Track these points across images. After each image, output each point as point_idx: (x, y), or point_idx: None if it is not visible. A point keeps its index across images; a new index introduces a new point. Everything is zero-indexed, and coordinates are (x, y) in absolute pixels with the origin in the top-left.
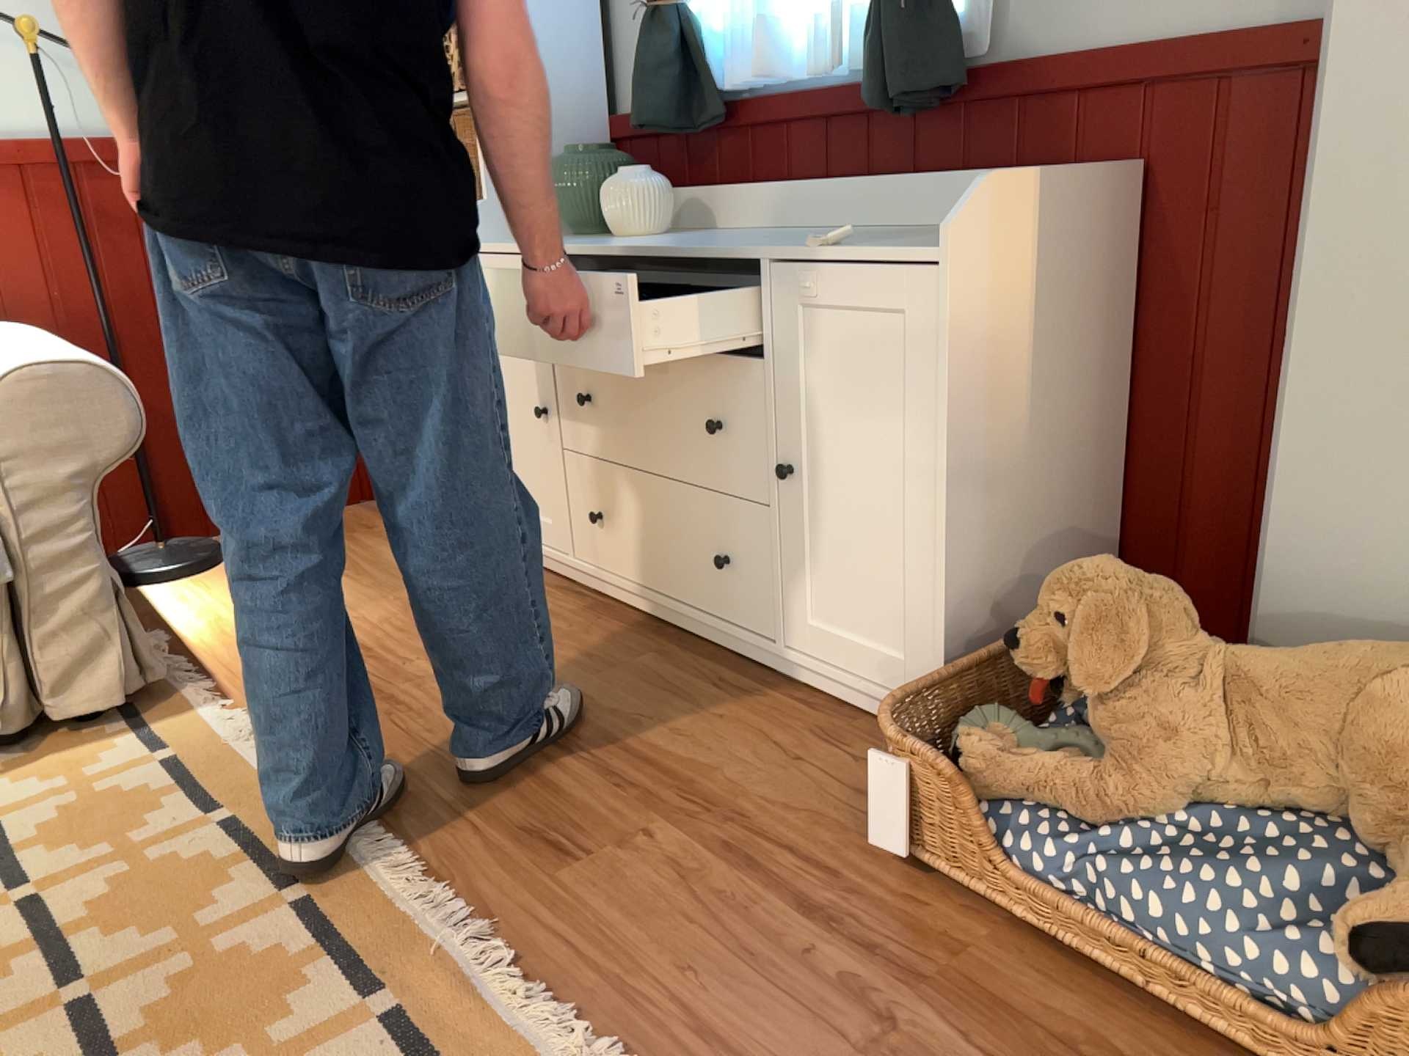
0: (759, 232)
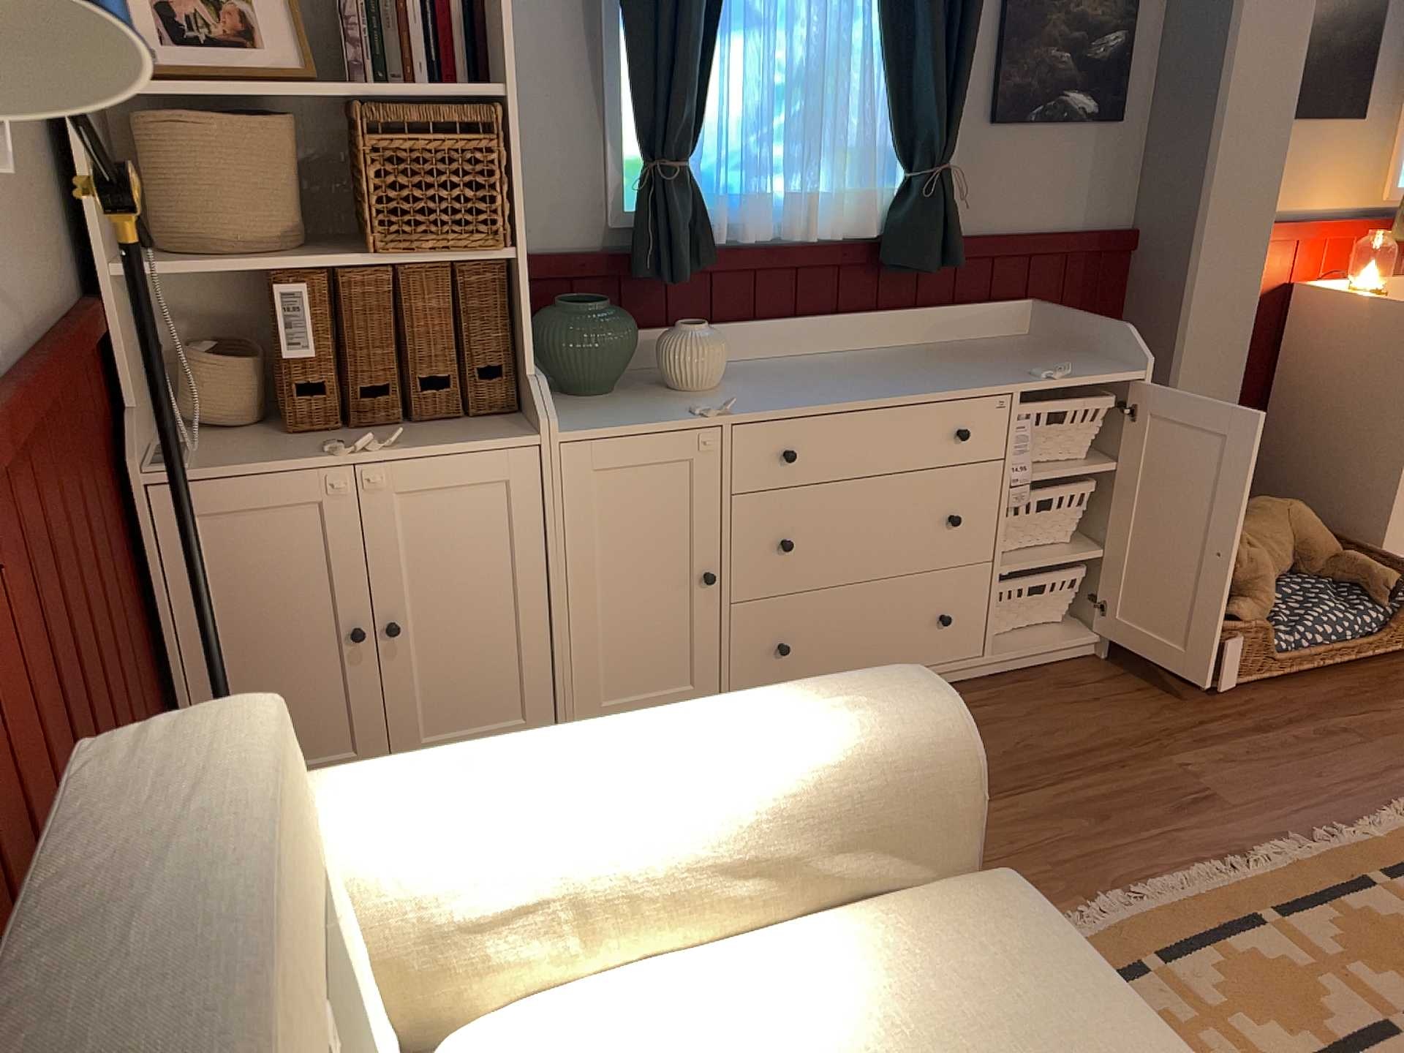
0: (779, 365)
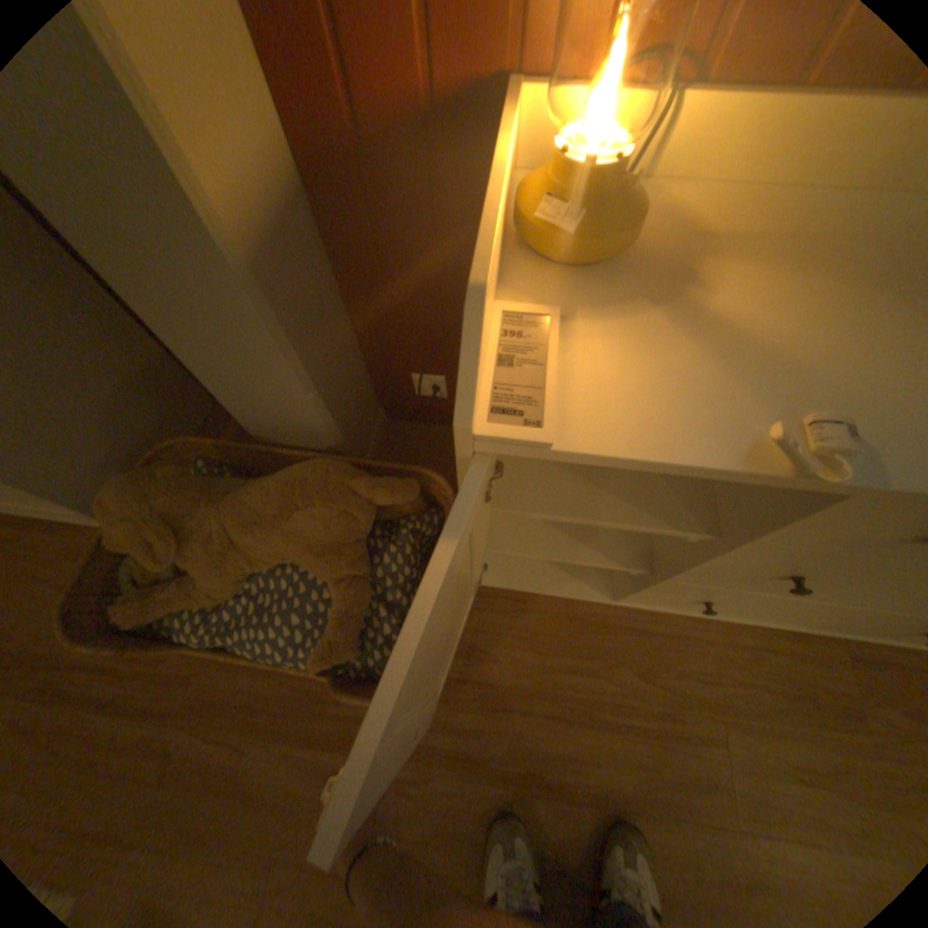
0: None
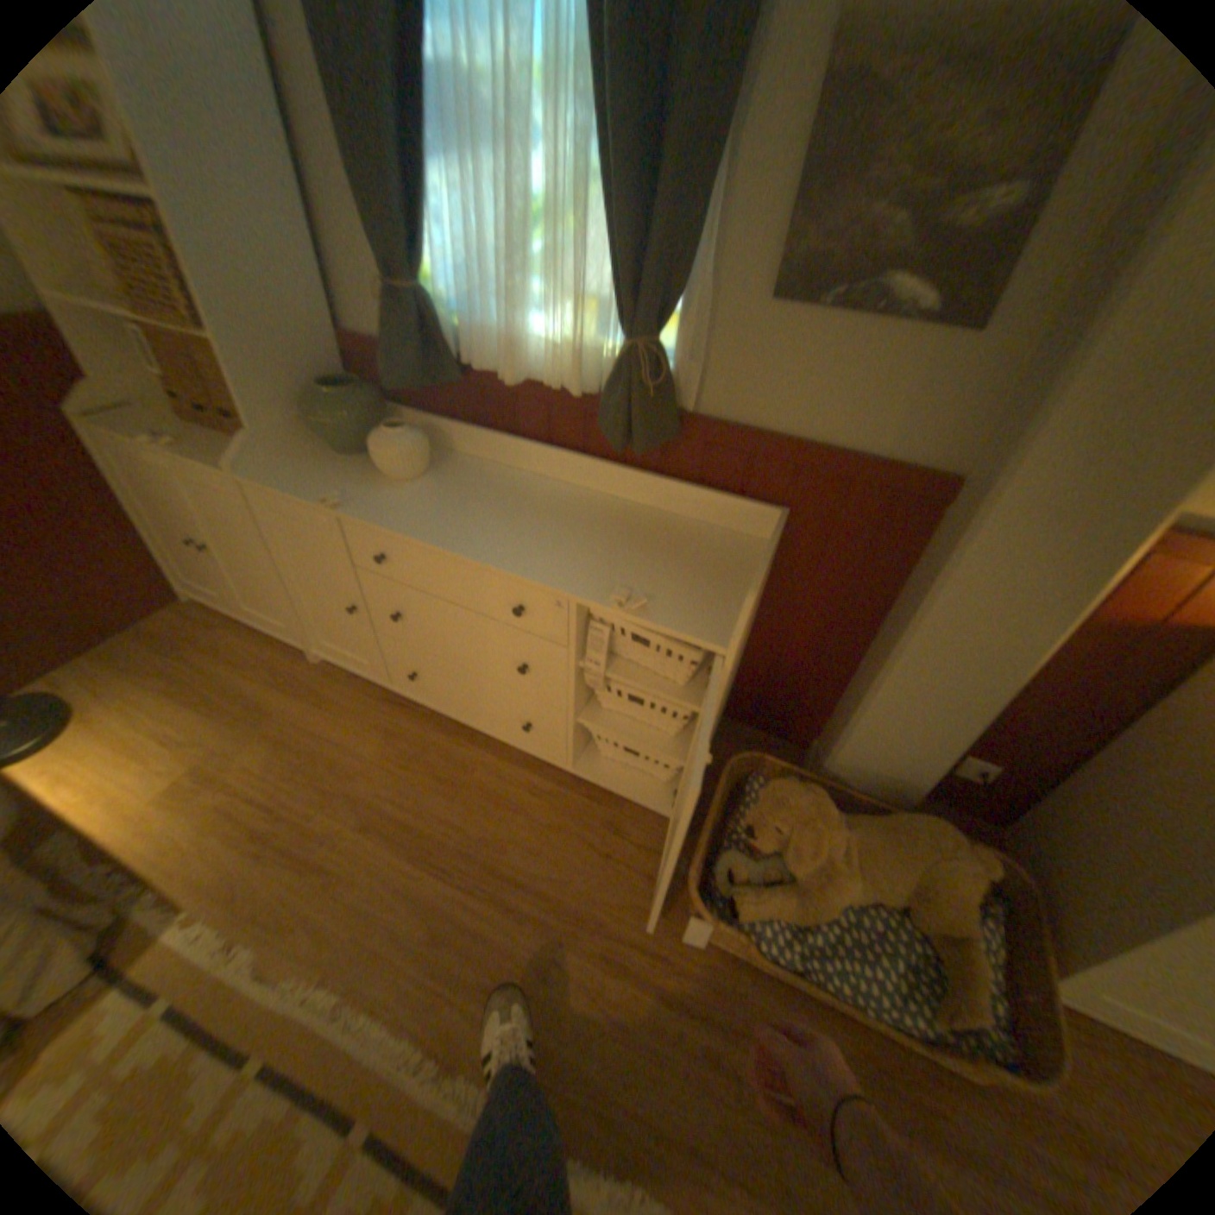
0: (507, 480)
